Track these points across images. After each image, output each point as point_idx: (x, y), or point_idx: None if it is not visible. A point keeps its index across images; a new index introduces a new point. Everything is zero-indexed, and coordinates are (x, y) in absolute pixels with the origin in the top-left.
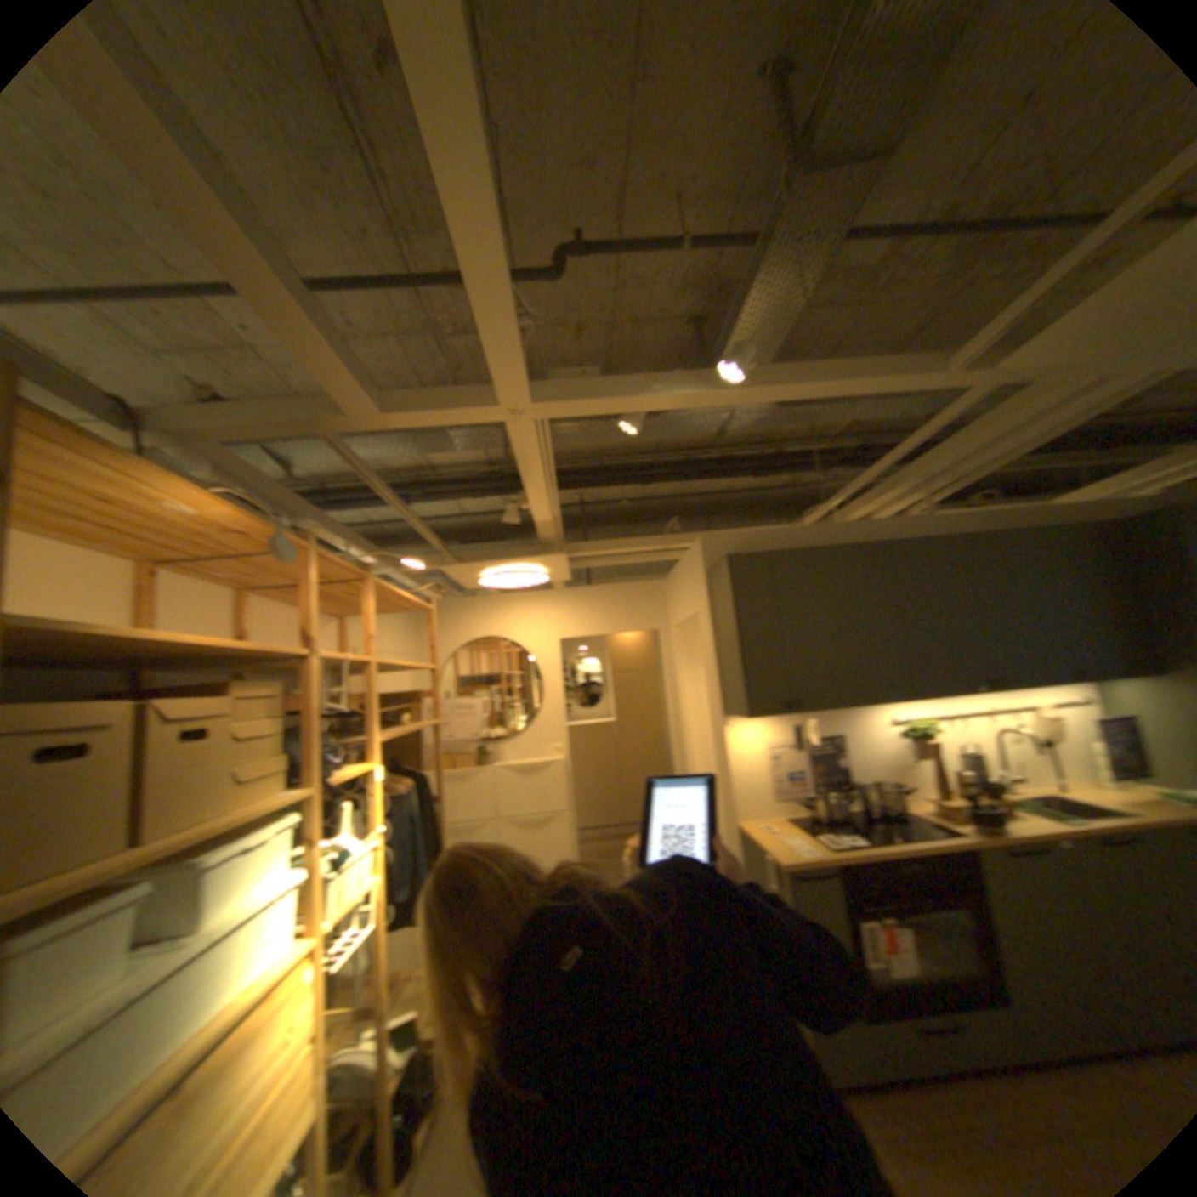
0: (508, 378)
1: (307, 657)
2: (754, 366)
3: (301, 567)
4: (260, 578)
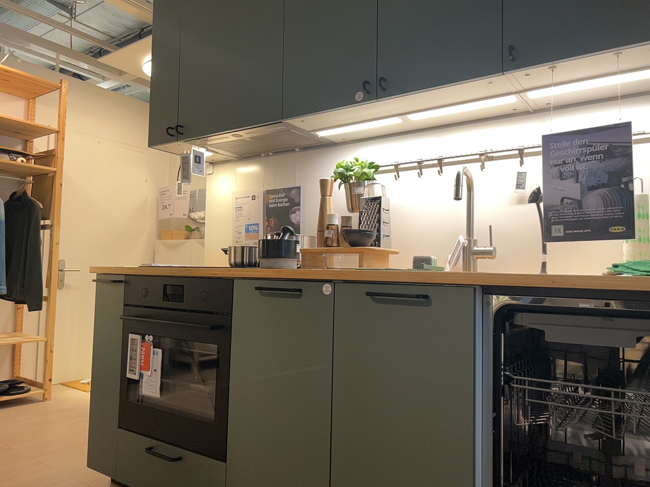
0: None
1: None
2: None
3: None
4: None
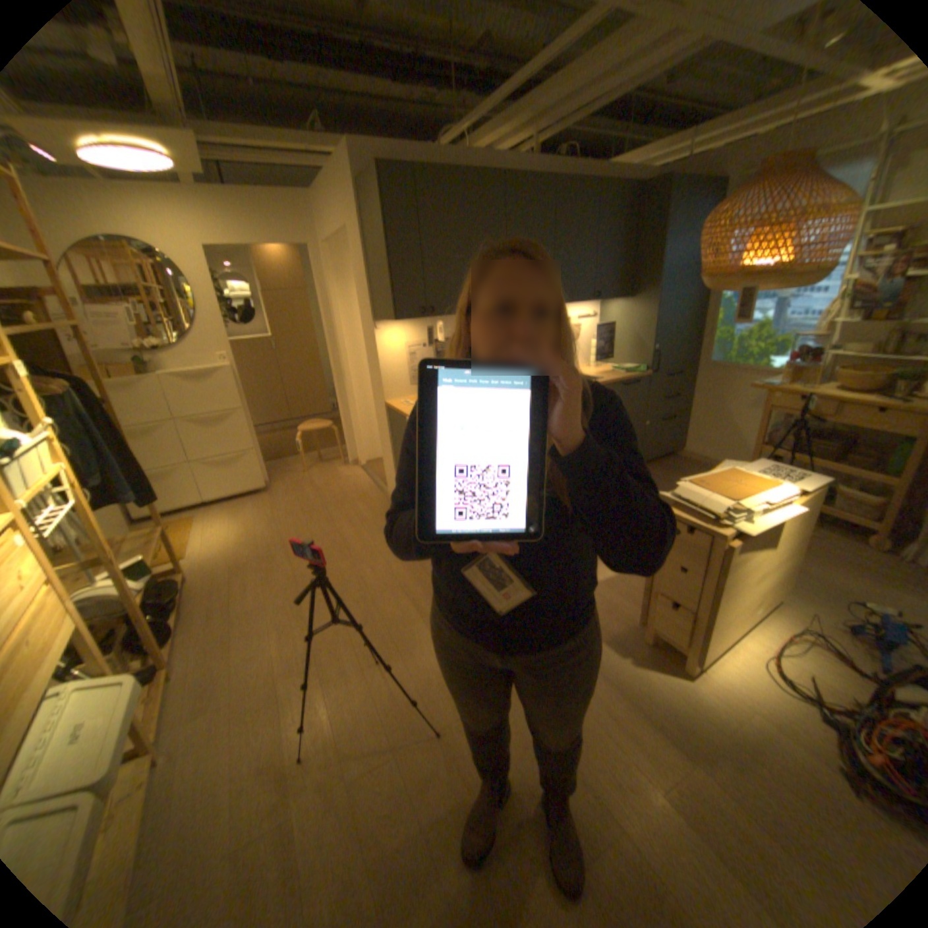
0: None
1: None
2: None
3: None
4: None
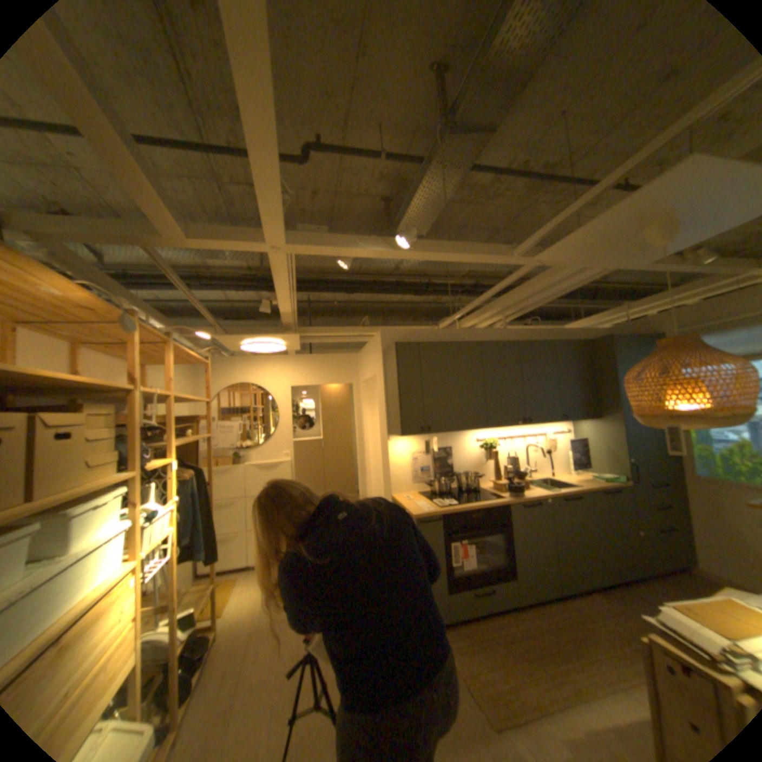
0: (272, 229)
1: (132, 390)
2: (415, 240)
3: (125, 332)
4: (92, 337)
